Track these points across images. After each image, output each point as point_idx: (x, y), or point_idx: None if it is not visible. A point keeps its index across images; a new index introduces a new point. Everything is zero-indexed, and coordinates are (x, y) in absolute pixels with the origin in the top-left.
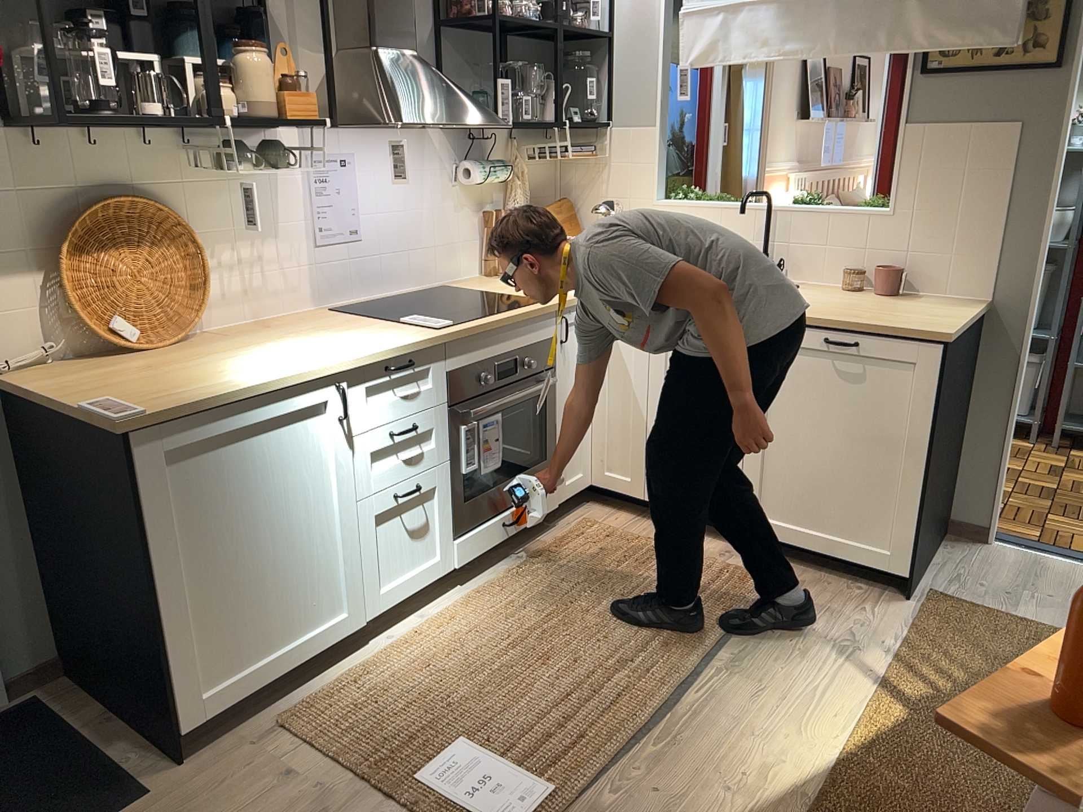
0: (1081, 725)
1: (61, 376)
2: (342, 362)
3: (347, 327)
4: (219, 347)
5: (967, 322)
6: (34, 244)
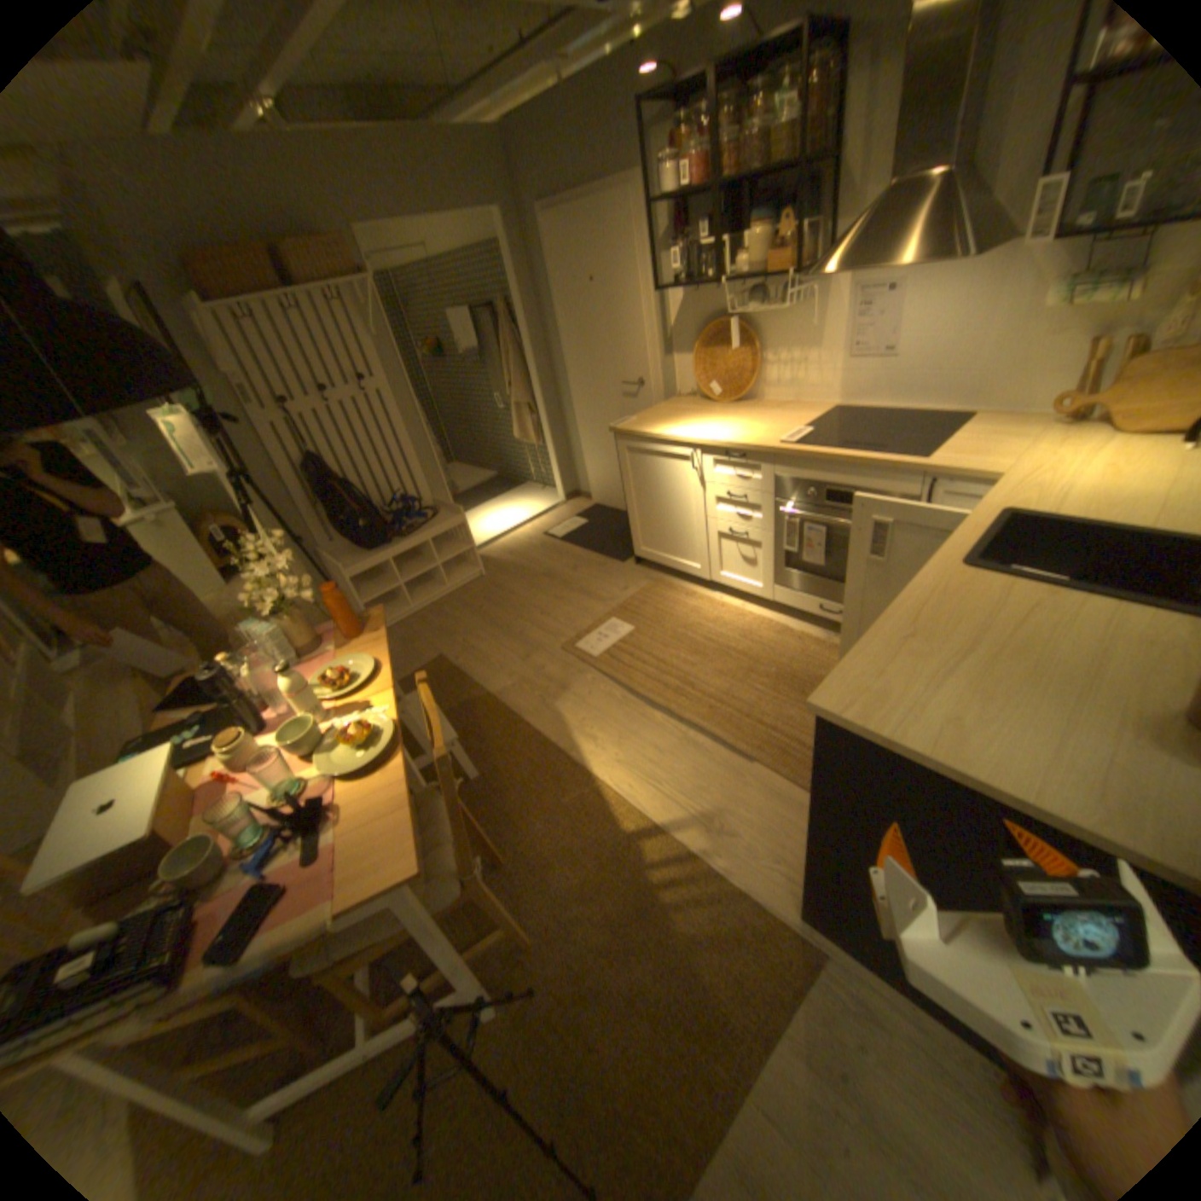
0: (353, 631)
1: (675, 403)
2: (695, 438)
3: (783, 422)
4: (727, 410)
5: (920, 757)
6: (695, 339)
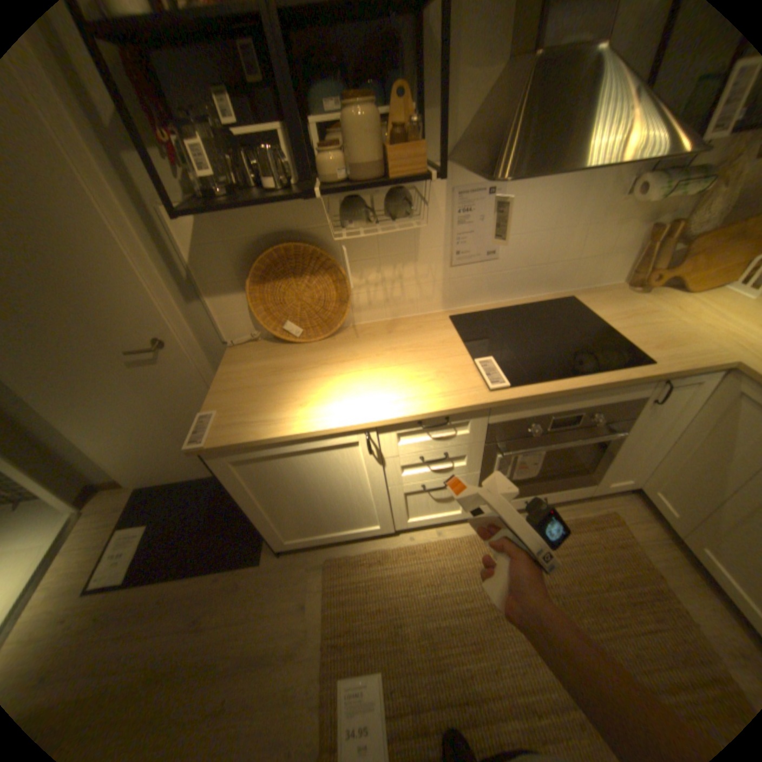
0: None
1: (244, 359)
2: (370, 419)
3: (434, 352)
4: (338, 352)
5: None
6: (237, 272)
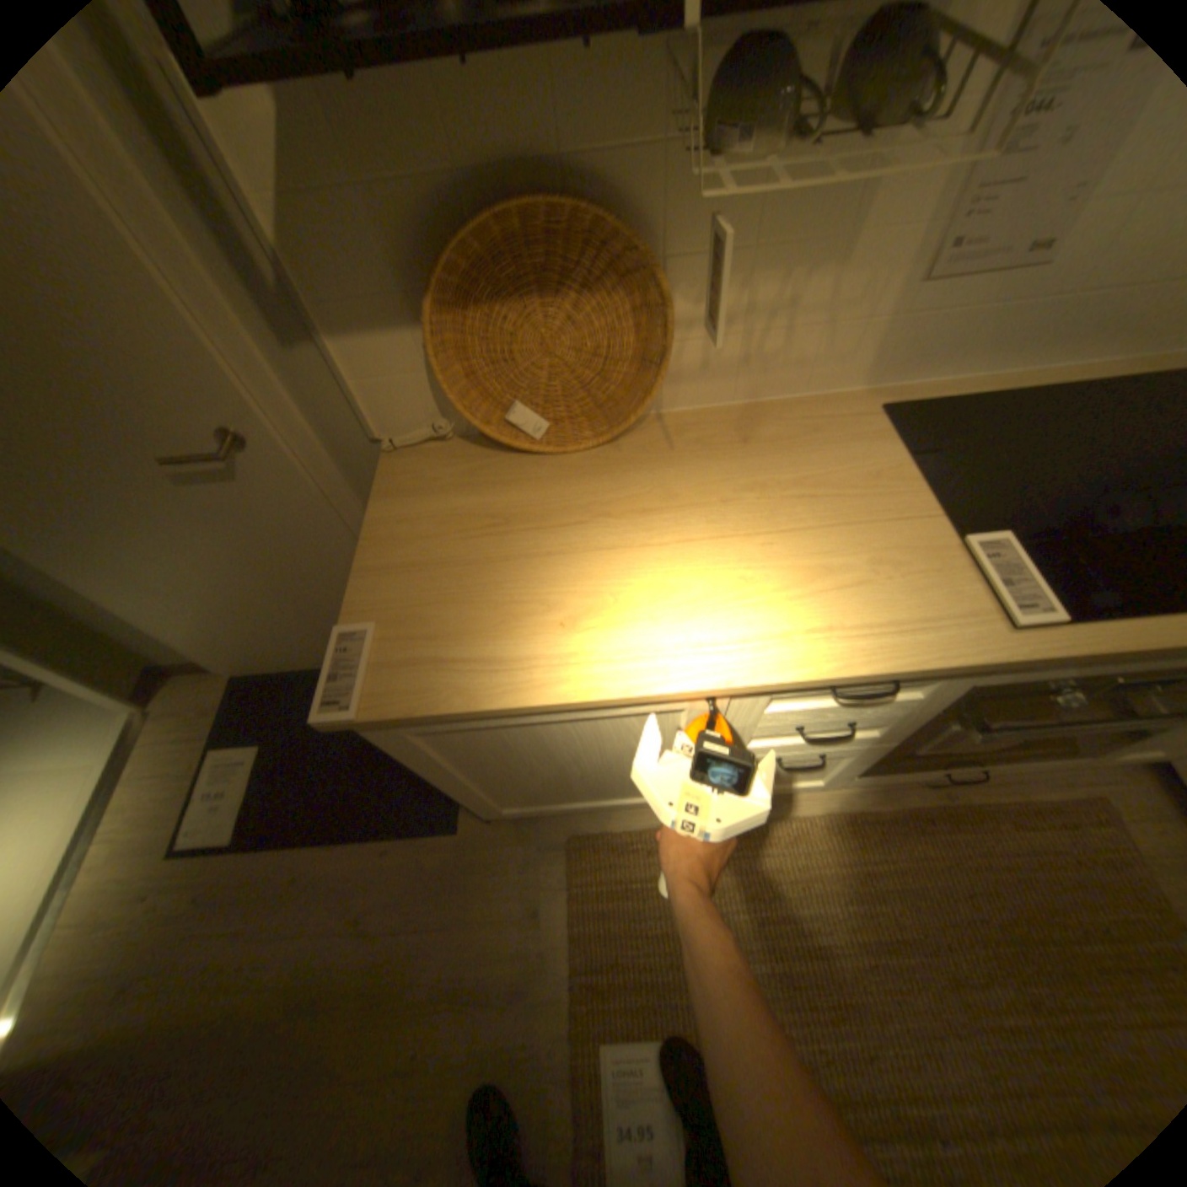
0: None
1: (423, 487)
2: (732, 684)
3: (861, 504)
4: (632, 486)
5: None
6: (400, 275)
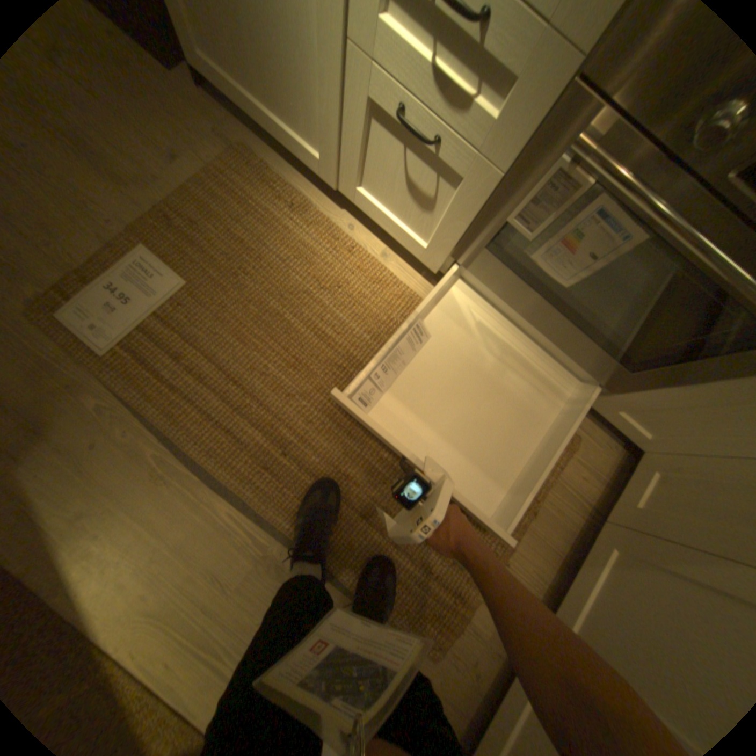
0: None
1: None
2: None
3: None
4: None
5: None
6: None
